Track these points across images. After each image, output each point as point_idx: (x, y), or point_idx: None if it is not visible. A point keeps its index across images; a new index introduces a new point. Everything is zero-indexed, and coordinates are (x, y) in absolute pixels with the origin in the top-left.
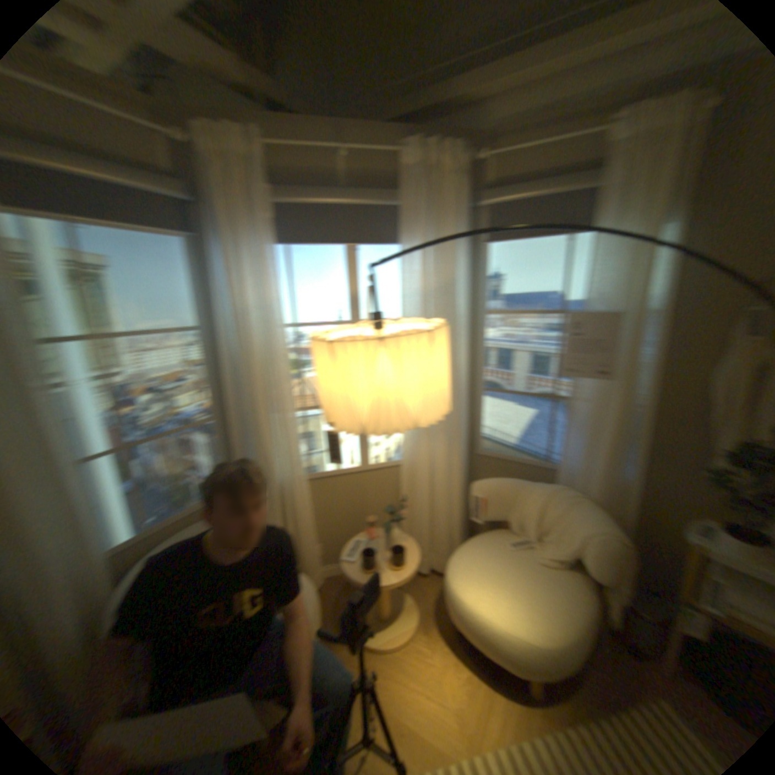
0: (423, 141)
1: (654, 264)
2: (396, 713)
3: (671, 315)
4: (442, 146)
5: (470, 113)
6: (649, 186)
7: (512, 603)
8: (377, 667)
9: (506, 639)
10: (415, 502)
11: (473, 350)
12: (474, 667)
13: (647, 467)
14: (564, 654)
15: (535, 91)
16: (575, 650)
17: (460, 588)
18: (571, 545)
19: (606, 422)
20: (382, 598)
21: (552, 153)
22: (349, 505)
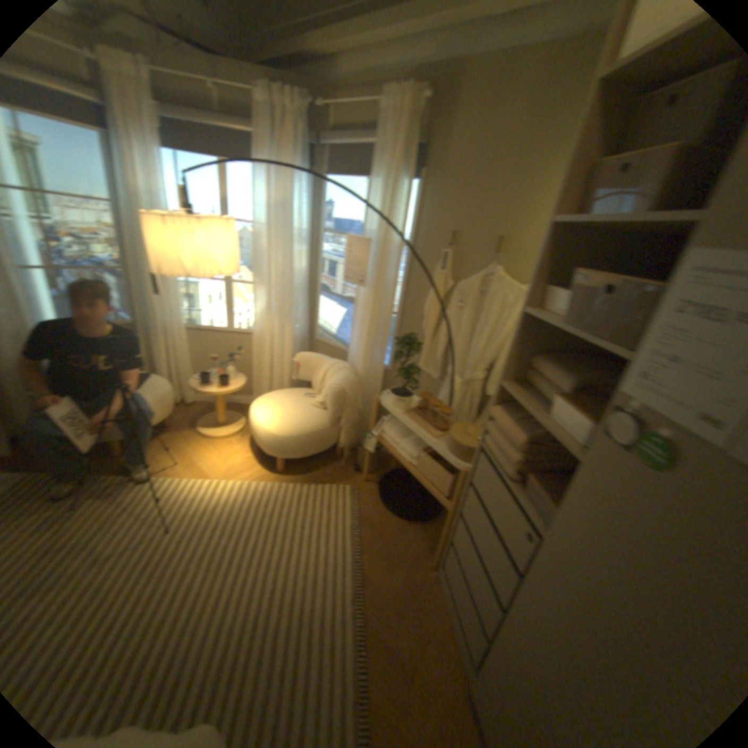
0: (276, 84)
1: (394, 208)
2: (193, 461)
3: (400, 247)
4: (283, 91)
5: (325, 65)
6: (390, 150)
7: (271, 414)
8: (197, 443)
9: (258, 430)
10: (261, 362)
11: (314, 259)
12: (255, 455)
13: (385, 354)
14: (284, 440)
15: (361, 56)
16: (291, 440)
17: (252, 406)
18: (326, 394)
19: (366, 319)
20: (215, 410)
21: (362, 111)
22: (216, 355)
